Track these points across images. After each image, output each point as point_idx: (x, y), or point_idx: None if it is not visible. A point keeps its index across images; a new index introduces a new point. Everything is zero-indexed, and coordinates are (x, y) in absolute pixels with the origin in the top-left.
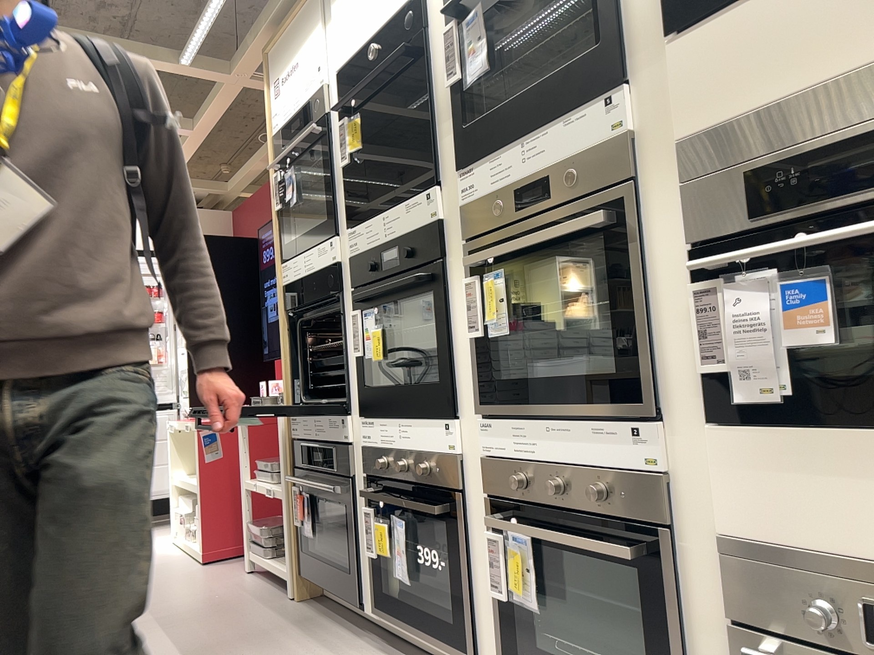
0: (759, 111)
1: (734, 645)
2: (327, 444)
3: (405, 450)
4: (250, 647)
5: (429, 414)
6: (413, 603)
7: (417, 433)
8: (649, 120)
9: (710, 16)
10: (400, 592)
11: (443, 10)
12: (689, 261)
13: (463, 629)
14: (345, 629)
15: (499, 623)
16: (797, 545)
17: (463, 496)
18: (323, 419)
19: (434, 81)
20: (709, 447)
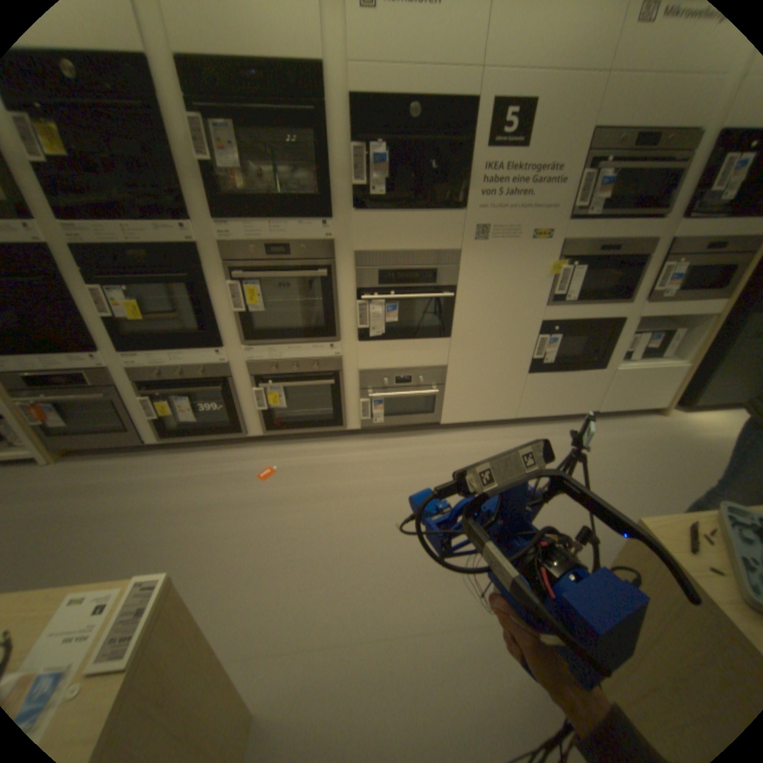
0: (383, 252)
1: (360, 395)
2: (64, 372)
3: (178, 366)
4: (78, 499)
5: (200, 348)
6: (183, 429)
7: (188, 357)
8: (341, 238)
9: (370, 209)
10: (175, 428)
11: (198, 109)
12: (354, 294)
13: (237, 426)
14: (126, 459)
15: (258, 418)
16: (379, 369)
17: (228, 379)
18: (57, 358)
19: (172, 144)
20: (355, 348)
